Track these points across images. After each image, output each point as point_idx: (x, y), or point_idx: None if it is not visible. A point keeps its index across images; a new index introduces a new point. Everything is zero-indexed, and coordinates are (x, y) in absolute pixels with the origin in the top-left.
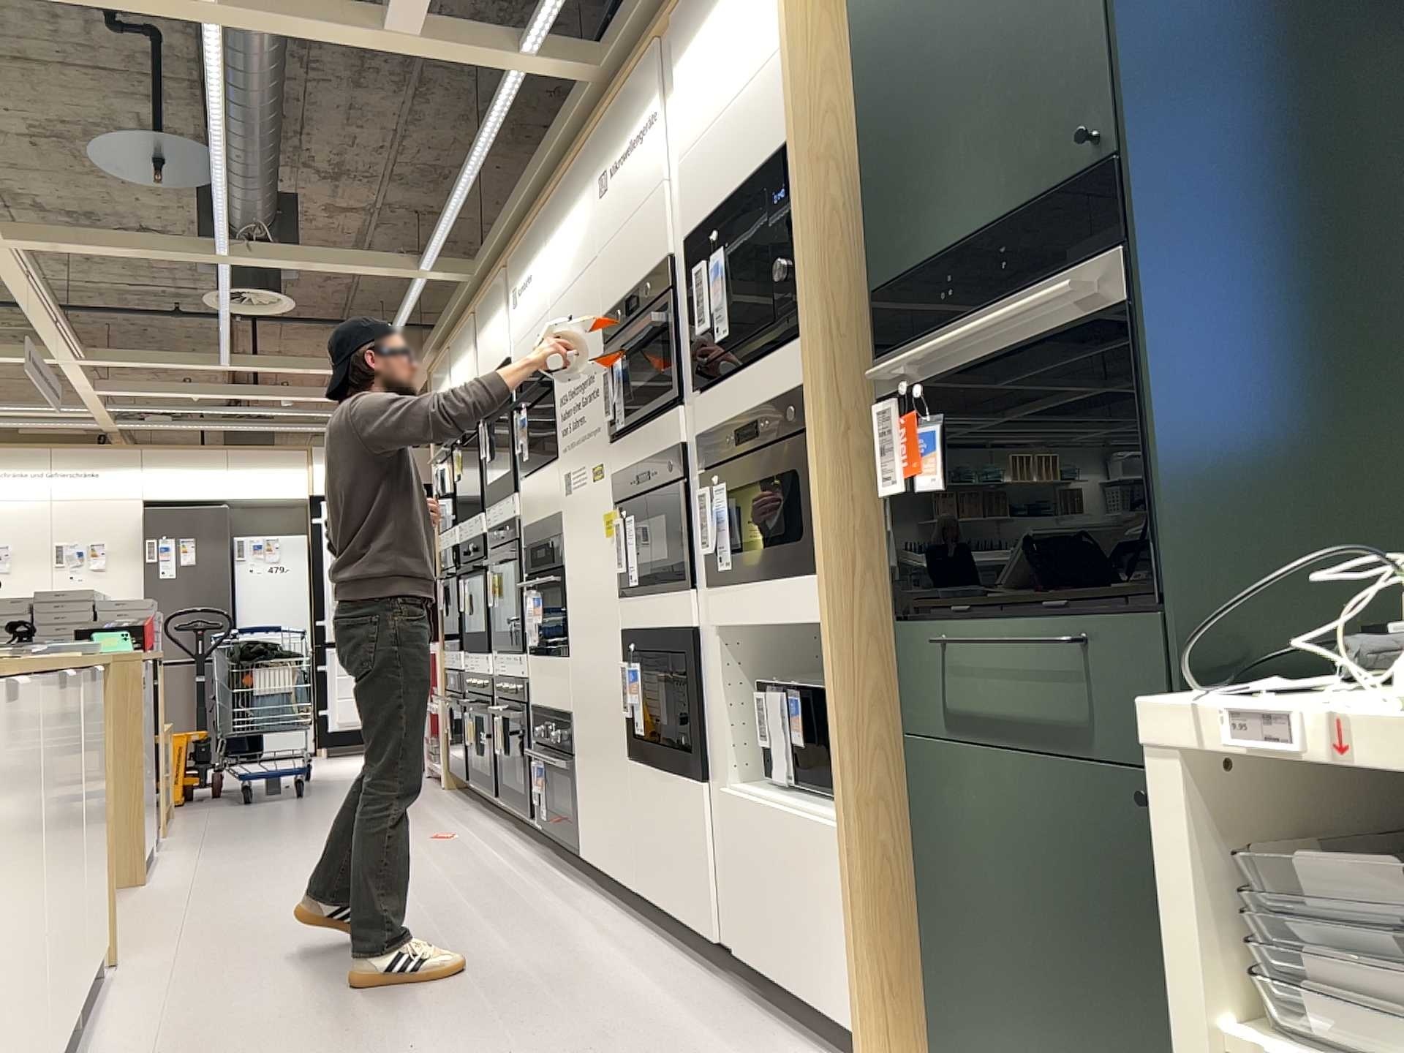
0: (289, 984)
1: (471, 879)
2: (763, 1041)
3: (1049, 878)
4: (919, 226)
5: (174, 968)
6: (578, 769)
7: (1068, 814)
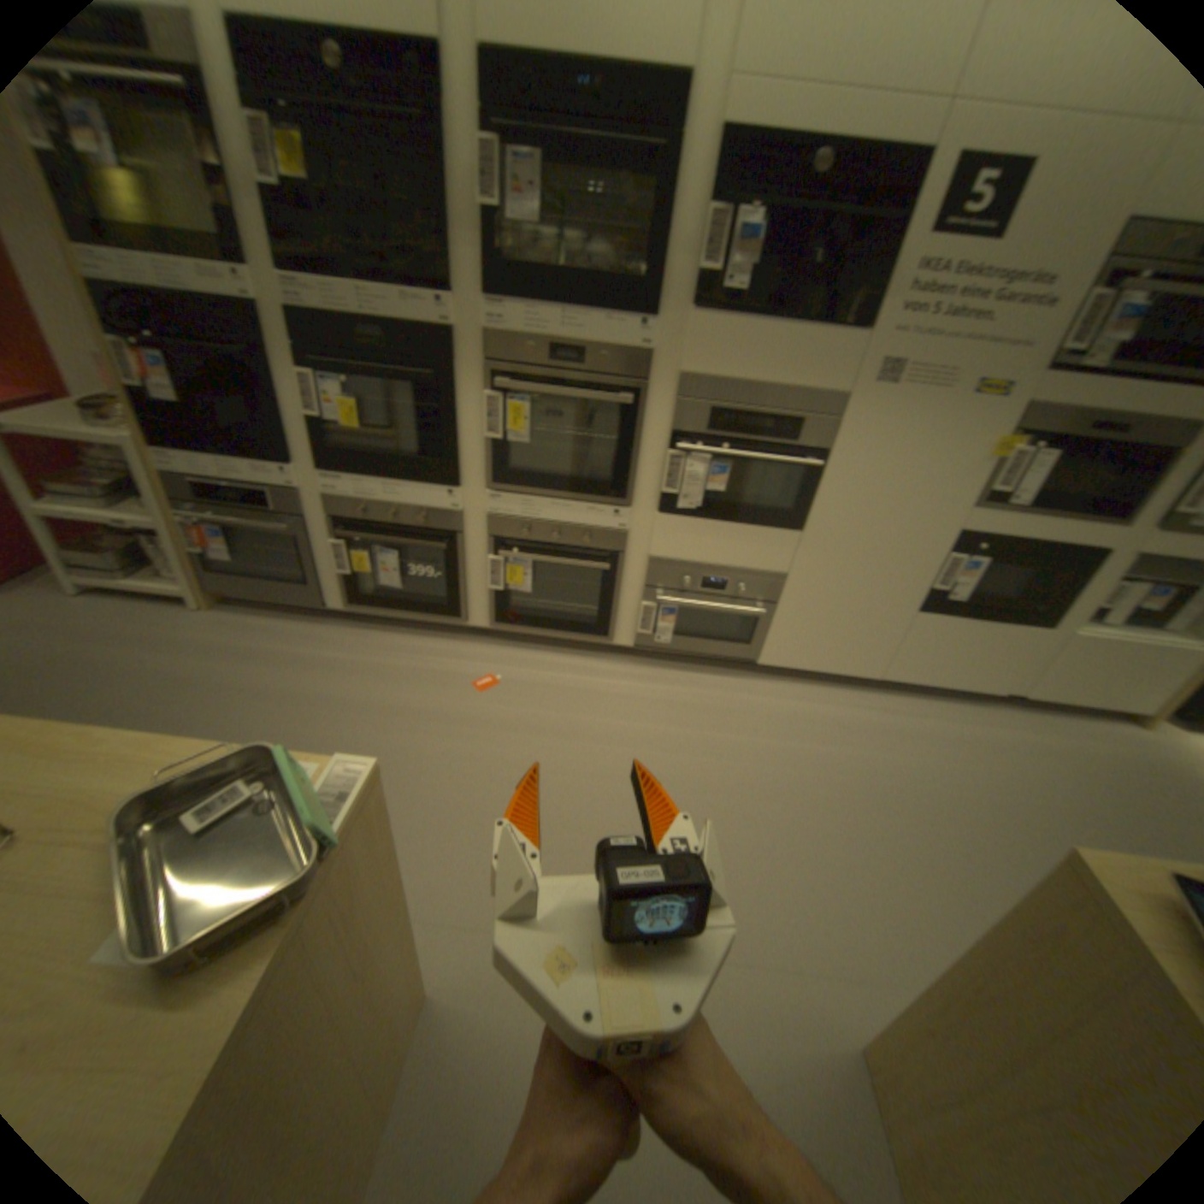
0: (960, 899)
1: (683, 718)
2: (1086, 732)
3: None
4: None
5: (883, 990)
6: (783, 612)
7: None
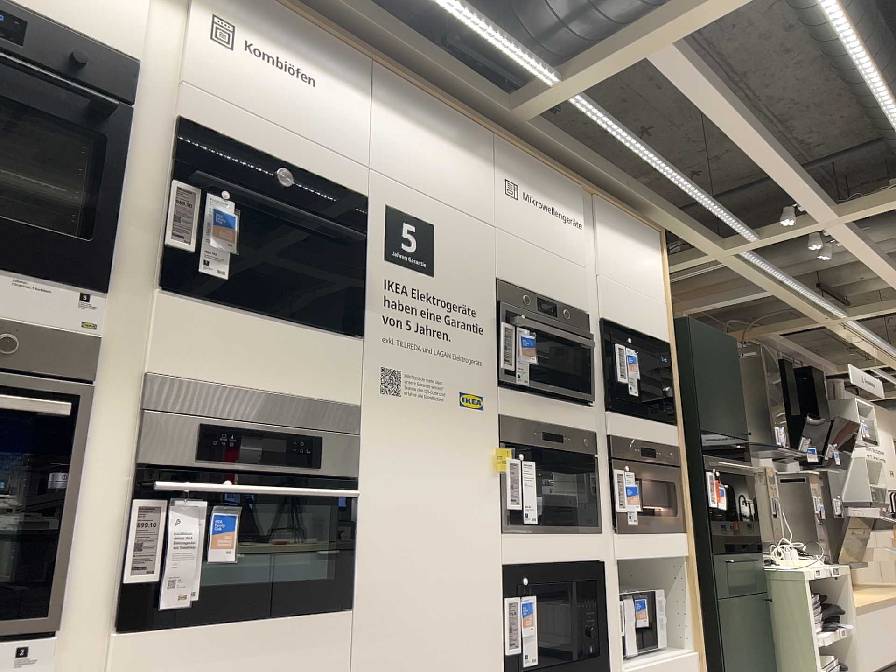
0: None
1: None
2: None
3: (747, 633)
4: (711, 418)
5: None
6: None
7: (749, 611)
